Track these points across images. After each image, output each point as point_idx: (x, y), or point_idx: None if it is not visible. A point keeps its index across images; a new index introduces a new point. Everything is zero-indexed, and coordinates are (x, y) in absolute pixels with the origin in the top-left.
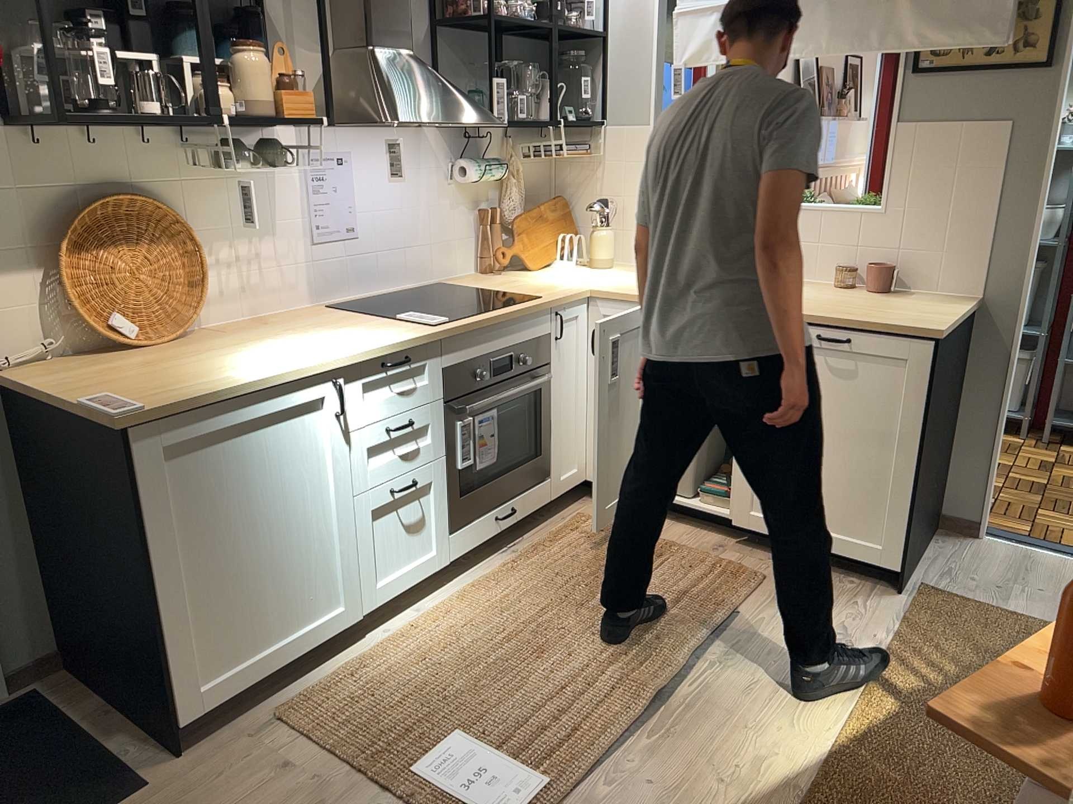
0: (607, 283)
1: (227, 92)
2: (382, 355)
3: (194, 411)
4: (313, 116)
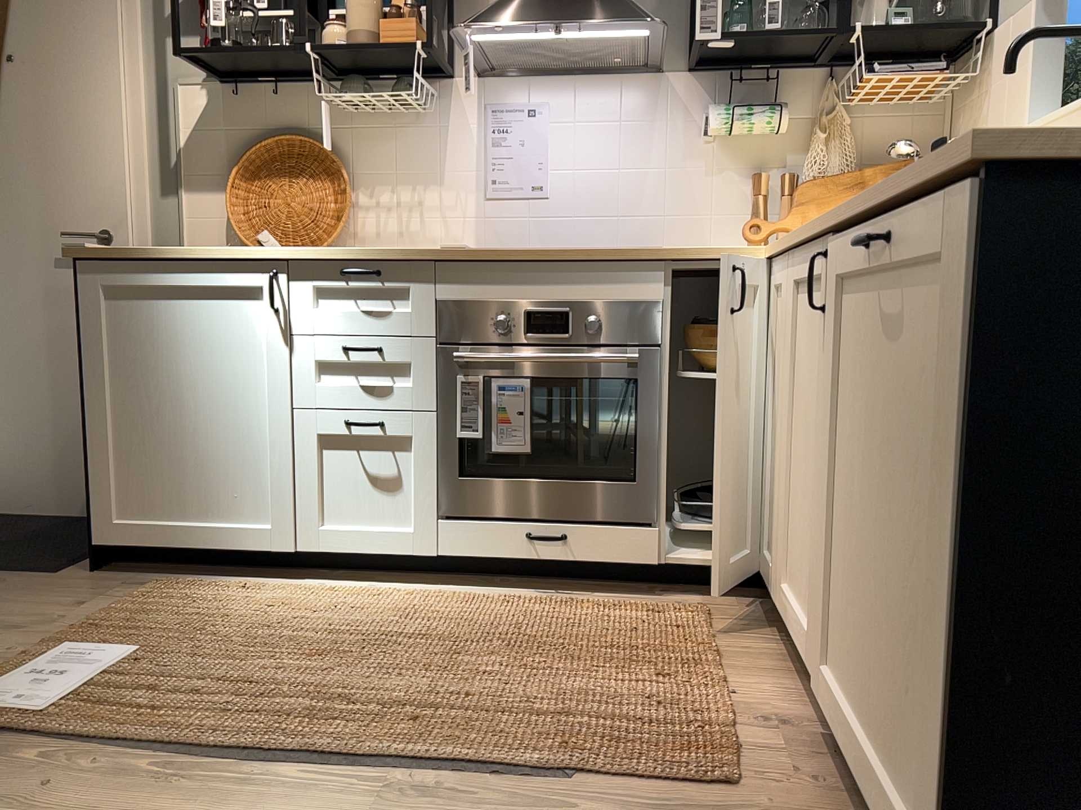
0: None
1: (335, 29)
2: (338, 259)
3: (128, 261)
4: (412, 43)
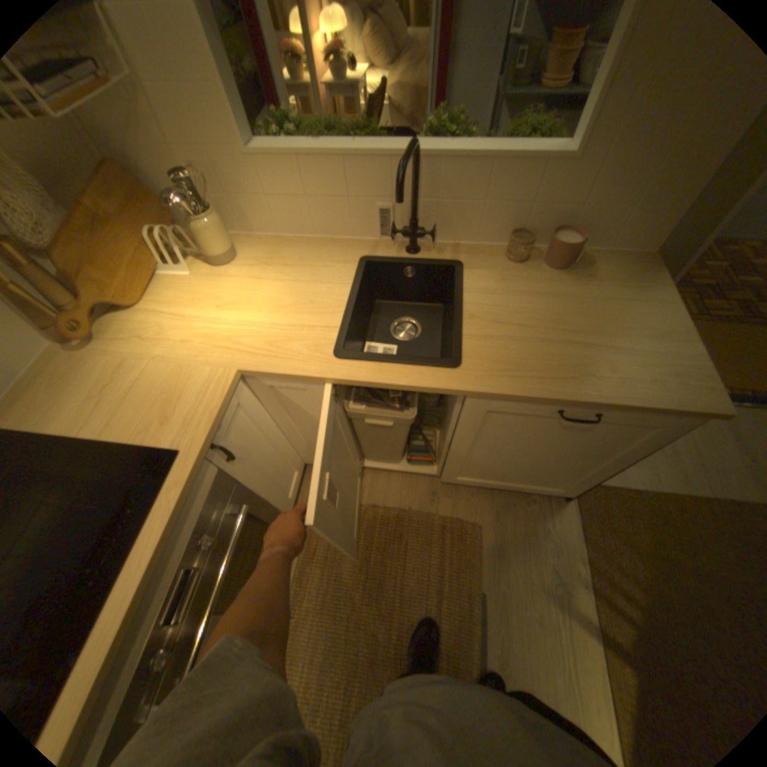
0: (246, 328)
1: None
2: None
3: None
4: None
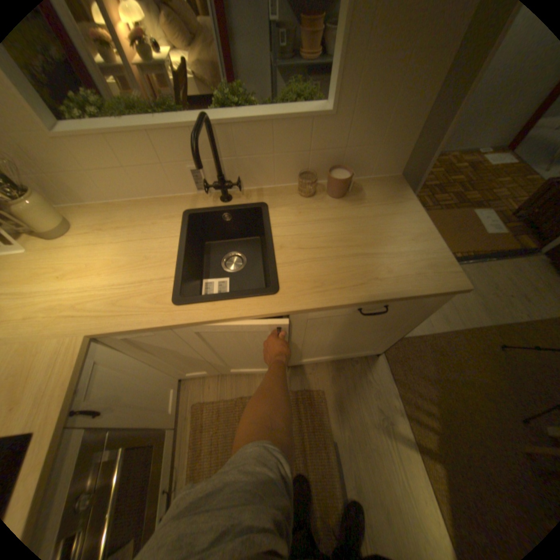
0: (87, 293)
1: None
2: None
3: None
4: None
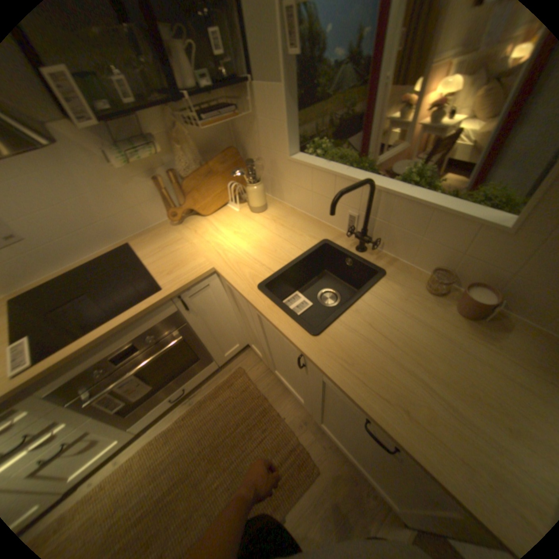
0: (236, 249)
1: None
2: None
3: None
4: None
